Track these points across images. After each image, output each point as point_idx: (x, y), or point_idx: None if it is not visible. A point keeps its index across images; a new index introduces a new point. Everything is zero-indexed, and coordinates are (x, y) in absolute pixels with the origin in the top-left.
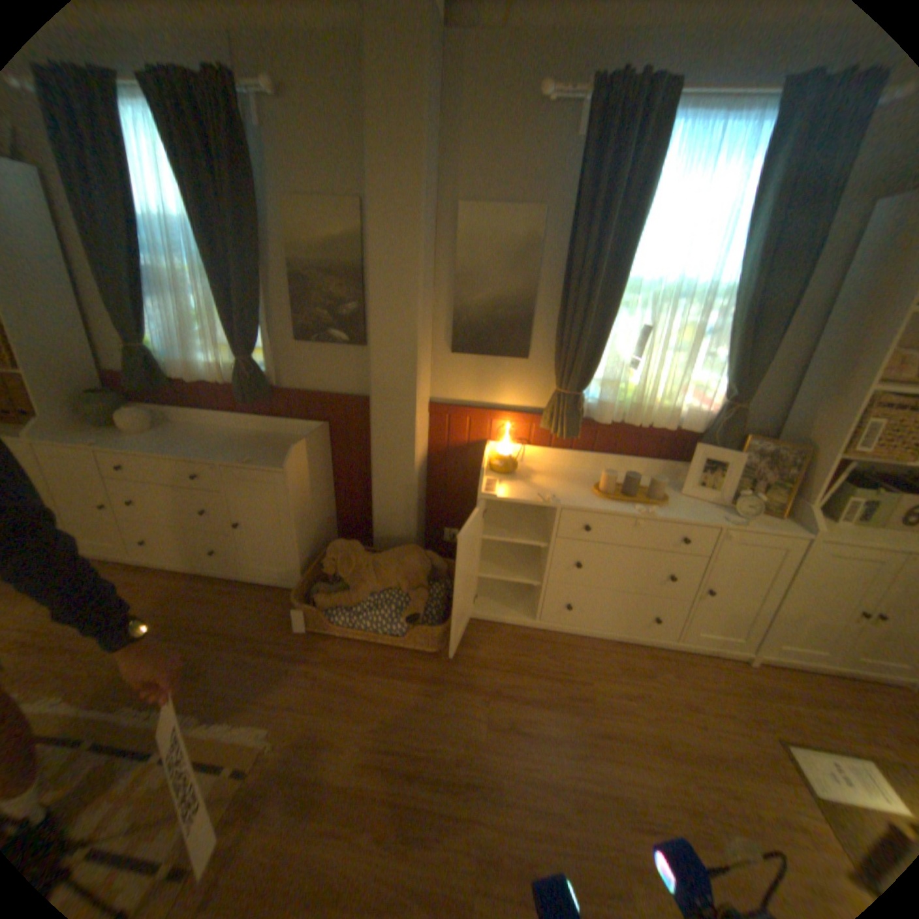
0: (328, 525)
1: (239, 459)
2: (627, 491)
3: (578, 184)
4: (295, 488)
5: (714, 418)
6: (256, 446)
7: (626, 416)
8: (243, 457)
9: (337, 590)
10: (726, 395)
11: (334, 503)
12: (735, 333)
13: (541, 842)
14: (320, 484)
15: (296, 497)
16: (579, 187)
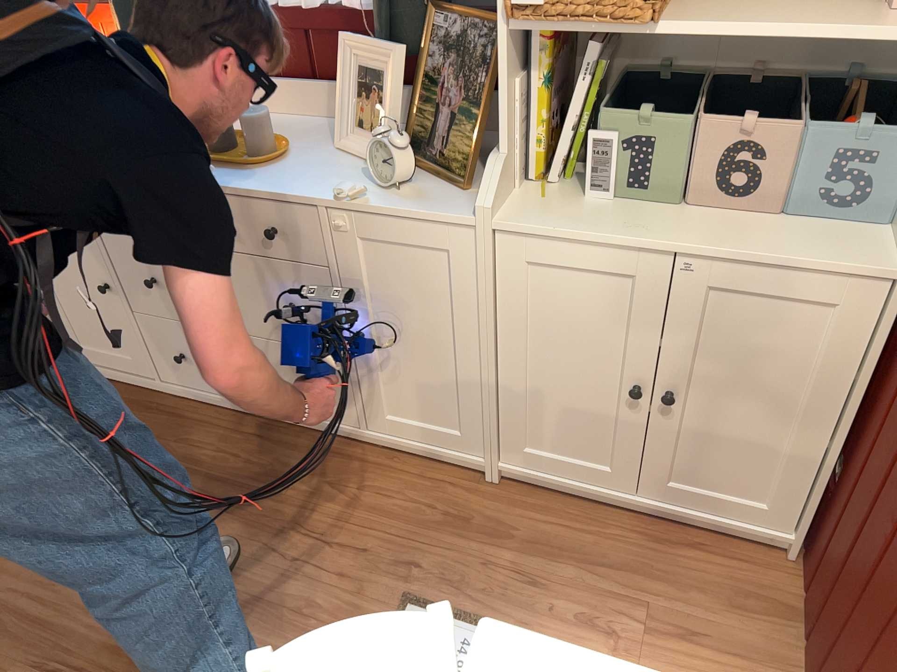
0: None
1: None
2: (219, 147)
3: None
4: None
5: None
6: None
7: None
8: None
9: None
10: None
11: None
12: None
13: None
14: None
15: None
16: None
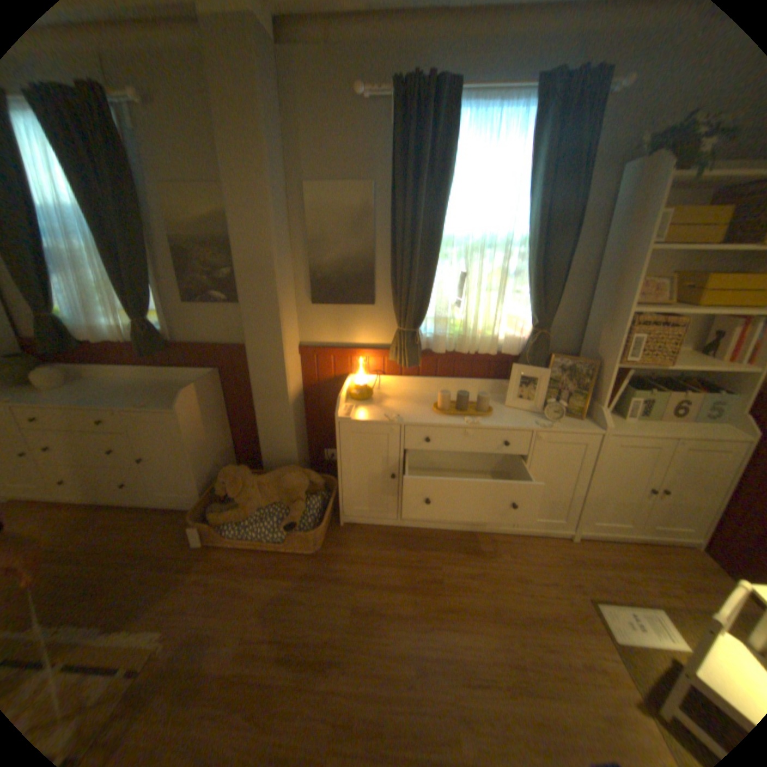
0: (225, 455)
1: (136, 405)
2: (459, 407)
3: (392, 164)
4: (187, 426)
5: (527, 342)
6: (154, 393)
7: (457, 346)
8: (140, 403)
9: (229, 509)
10: (532, 324)
11: (230, 436)
12: (531, 274)
13: (388, 706)
14: (213, 421)
15: (189, 433)
16: (394, 165)
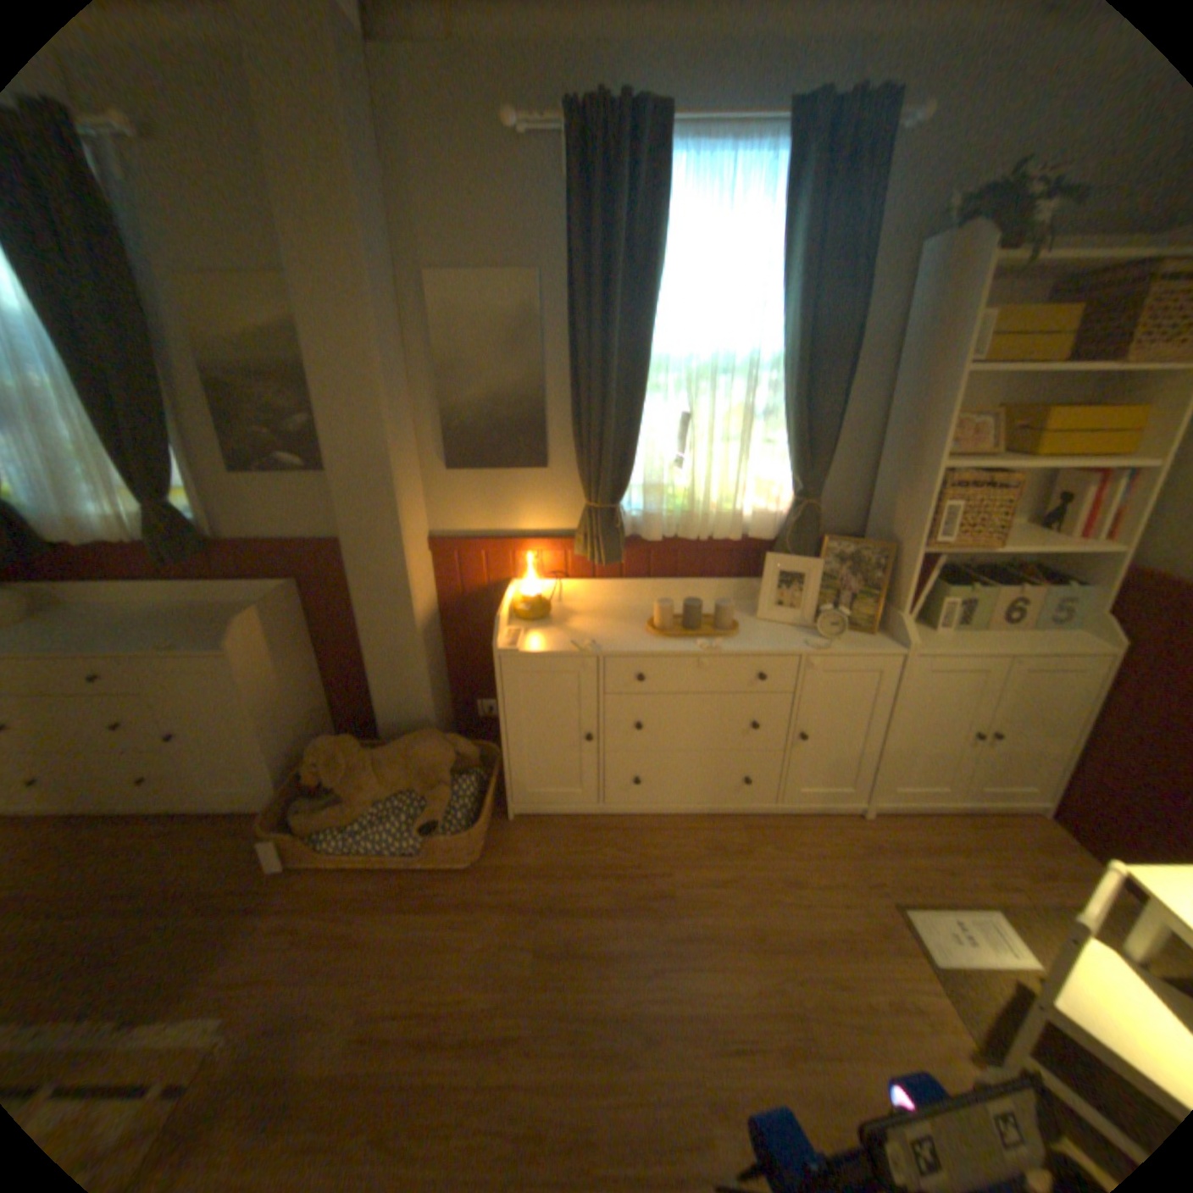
0: (315, 719)
1: (159, 646)
2: (688, 623)
3: (567, 241)
4: (248, 676)
5: (786, 519)
6: (189, 624)
7: (679, 528)
8: (166, 642)
9: (326, 806)
10: (793, 491)
11: (322, 688)
12: (789, 413)
13: (599, 1097)
14: (292, 665)
15: (252, 688)
16: (570, 244)
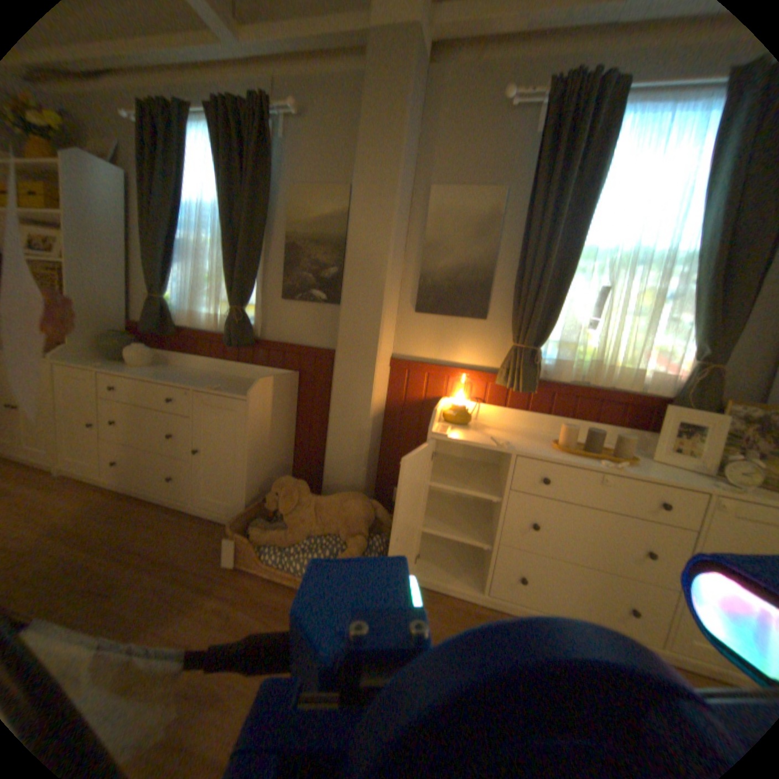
0: (283, 471)
1: (213, 387)
2: (591, 448)
3: (537, 163)
4: (256, 419)
5: (684, 385)
6: (232, 383)
7: (586, 377)
8: (217, 386)
9: (276, 529)
10: (697, 358)
11: (293, 451)
12: (702, 292)
13: None
14: (282, 426)
15: (256, 428)
16: (538, 166)
